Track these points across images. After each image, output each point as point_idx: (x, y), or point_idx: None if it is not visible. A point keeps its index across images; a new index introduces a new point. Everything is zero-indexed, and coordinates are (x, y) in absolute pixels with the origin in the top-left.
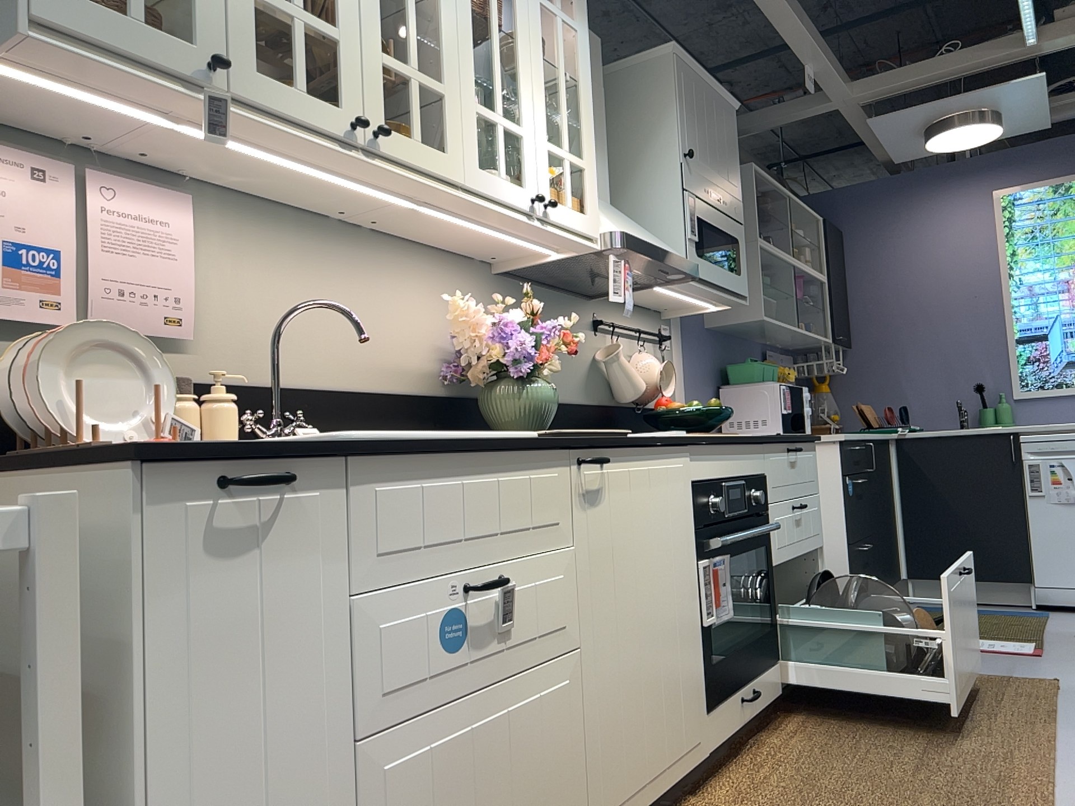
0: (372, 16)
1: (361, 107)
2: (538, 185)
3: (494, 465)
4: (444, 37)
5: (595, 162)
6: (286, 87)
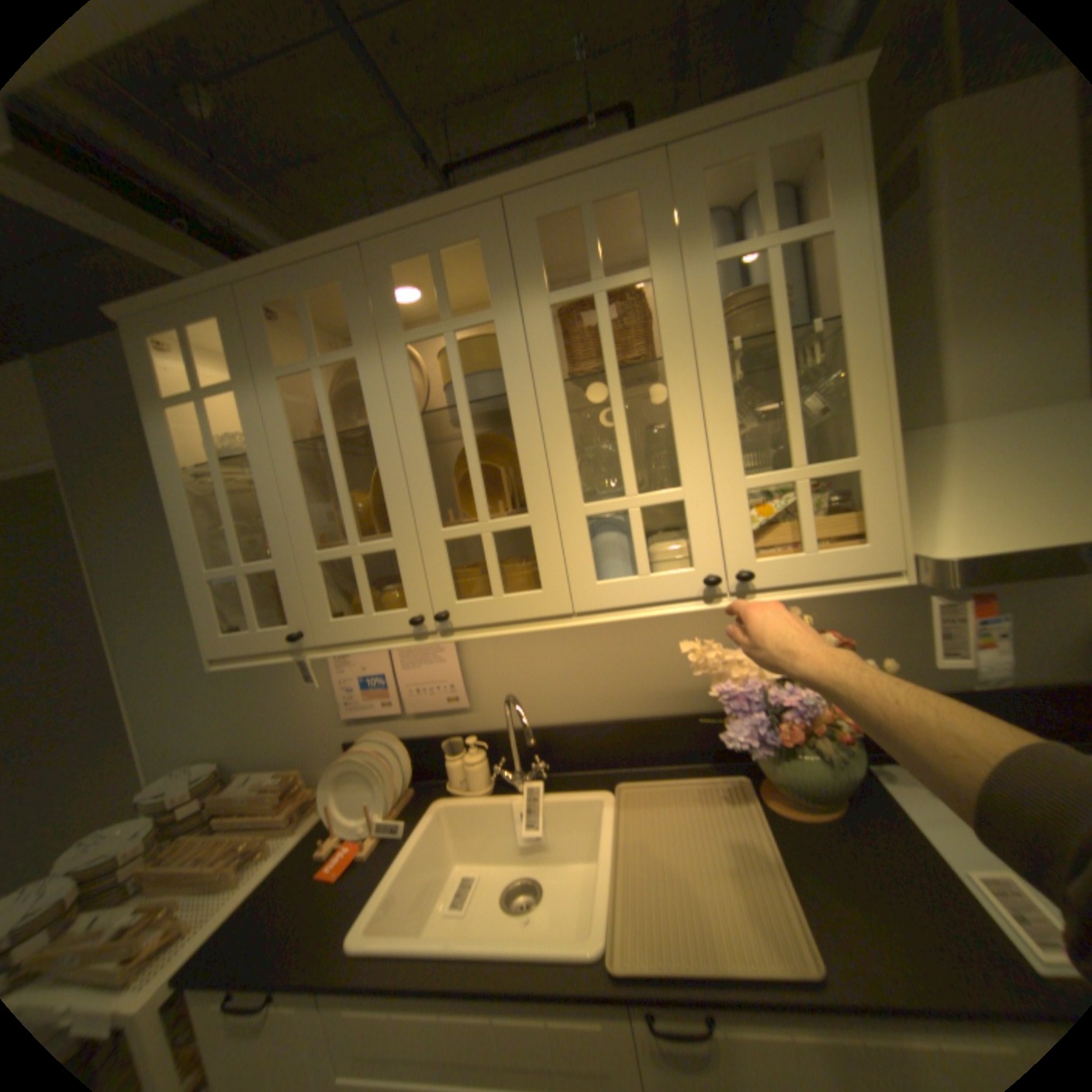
0: (425, 500)
1: (428, 596)
2: (722, 554)
3: (488, 1006)
4: (522, 456)
5: (896, 442)
6: (357, 617)
